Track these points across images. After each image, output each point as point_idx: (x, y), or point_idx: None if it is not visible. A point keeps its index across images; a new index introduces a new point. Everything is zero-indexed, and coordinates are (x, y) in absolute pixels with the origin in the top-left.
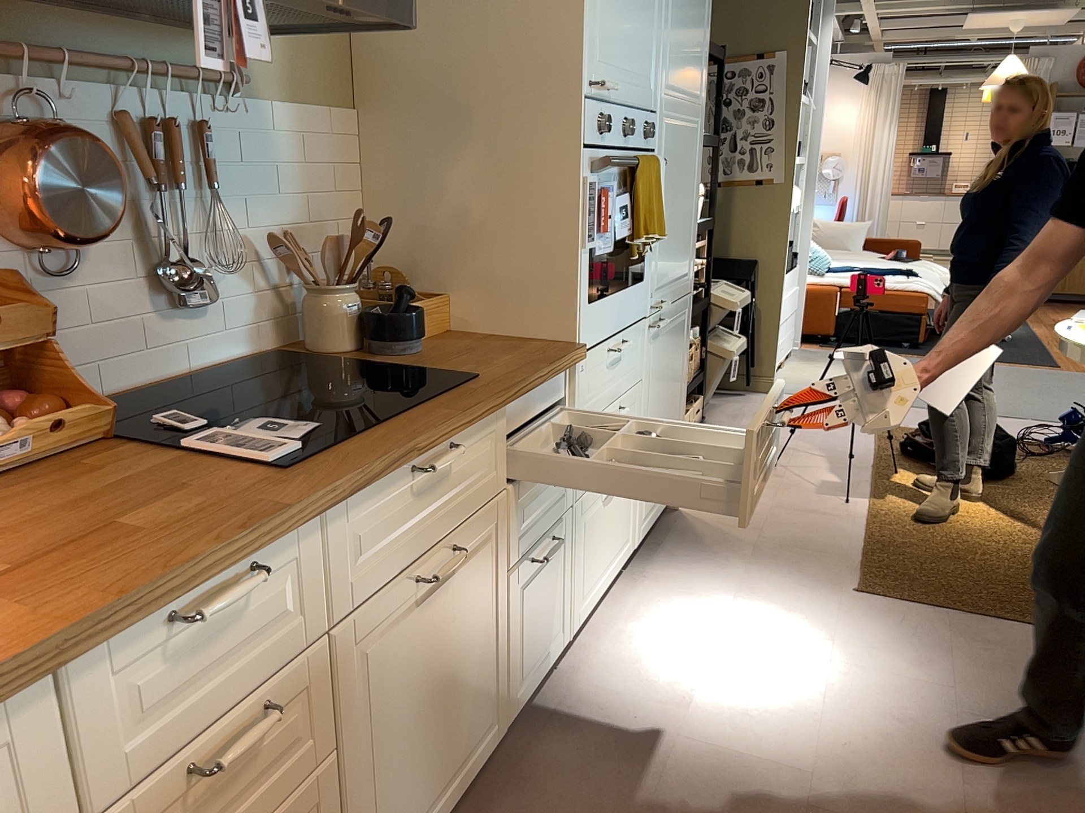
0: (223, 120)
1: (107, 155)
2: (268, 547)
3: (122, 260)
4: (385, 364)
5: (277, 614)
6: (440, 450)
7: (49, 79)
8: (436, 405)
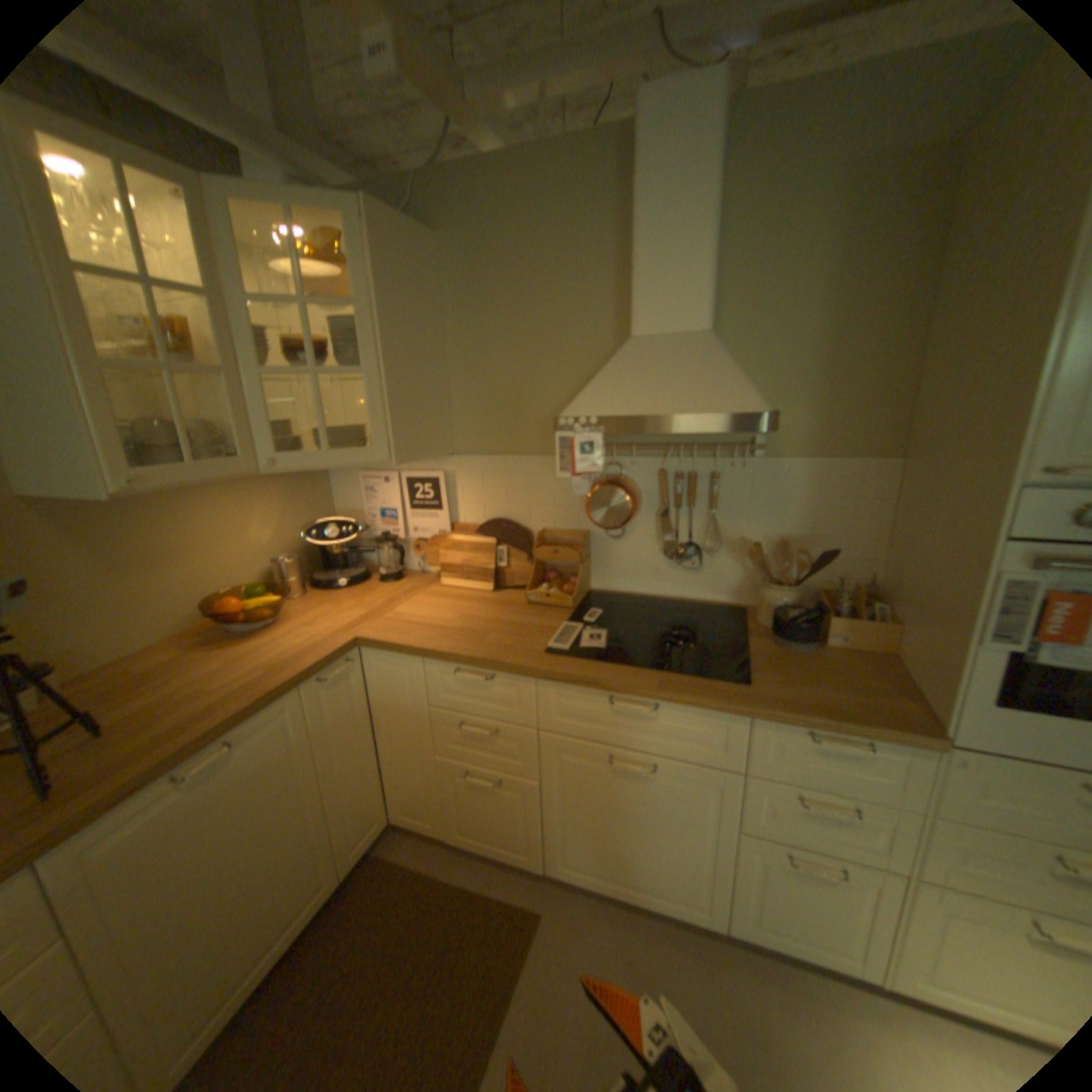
0: (737, 471)
1: (624, 493)
2: (499, 672)
3: (652, 536)
4: (751, 646)
5: (509, 701)
6: (648, 702)
7: (629, 456)
8: (671, 679)
